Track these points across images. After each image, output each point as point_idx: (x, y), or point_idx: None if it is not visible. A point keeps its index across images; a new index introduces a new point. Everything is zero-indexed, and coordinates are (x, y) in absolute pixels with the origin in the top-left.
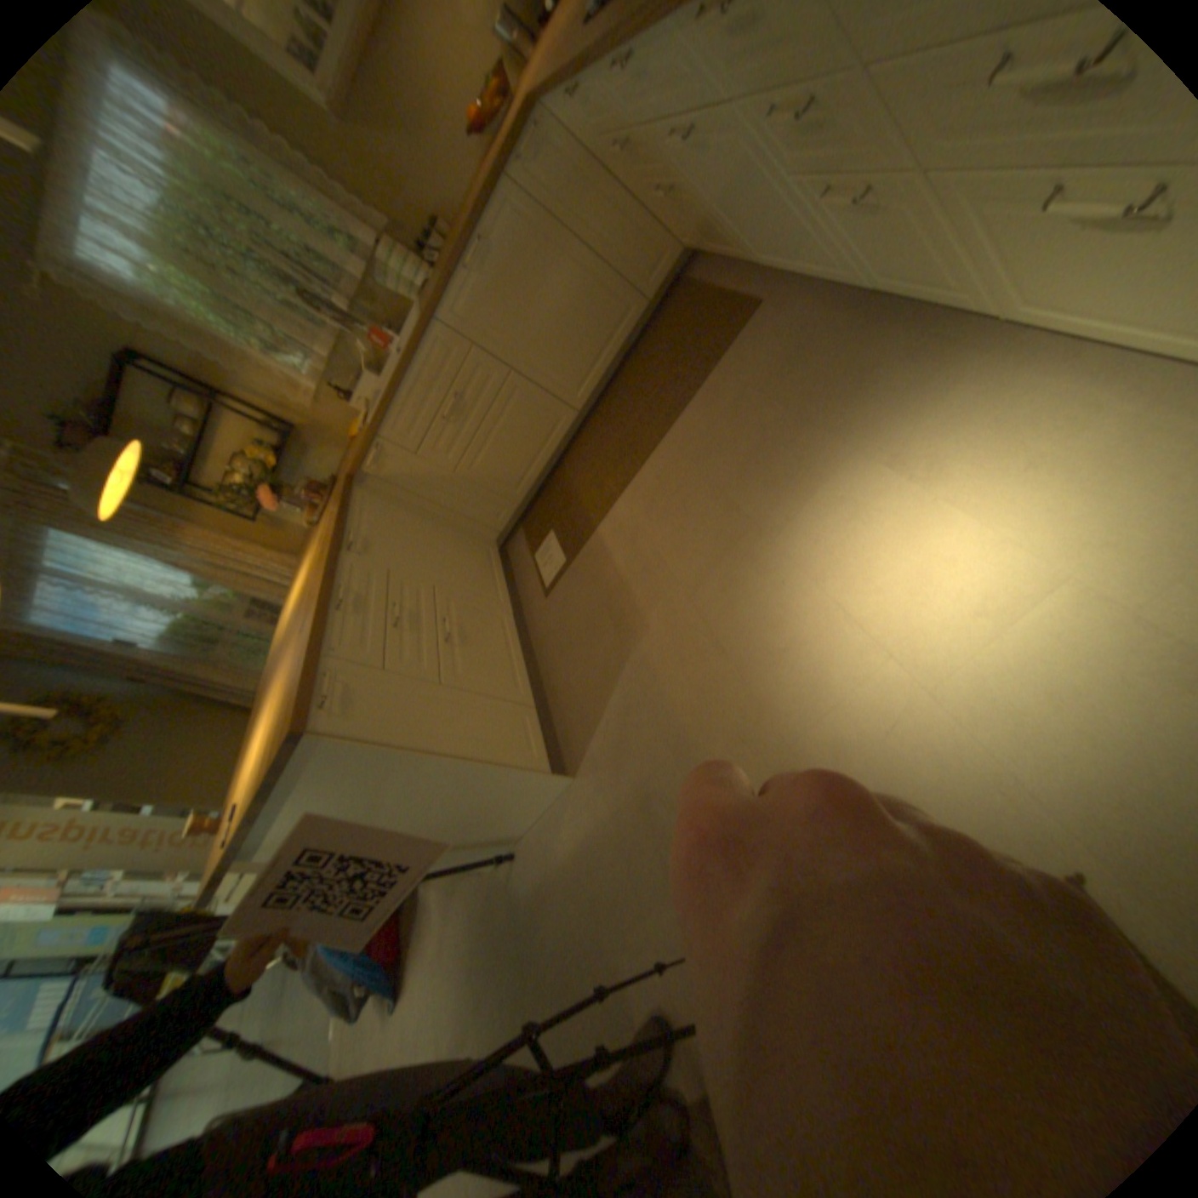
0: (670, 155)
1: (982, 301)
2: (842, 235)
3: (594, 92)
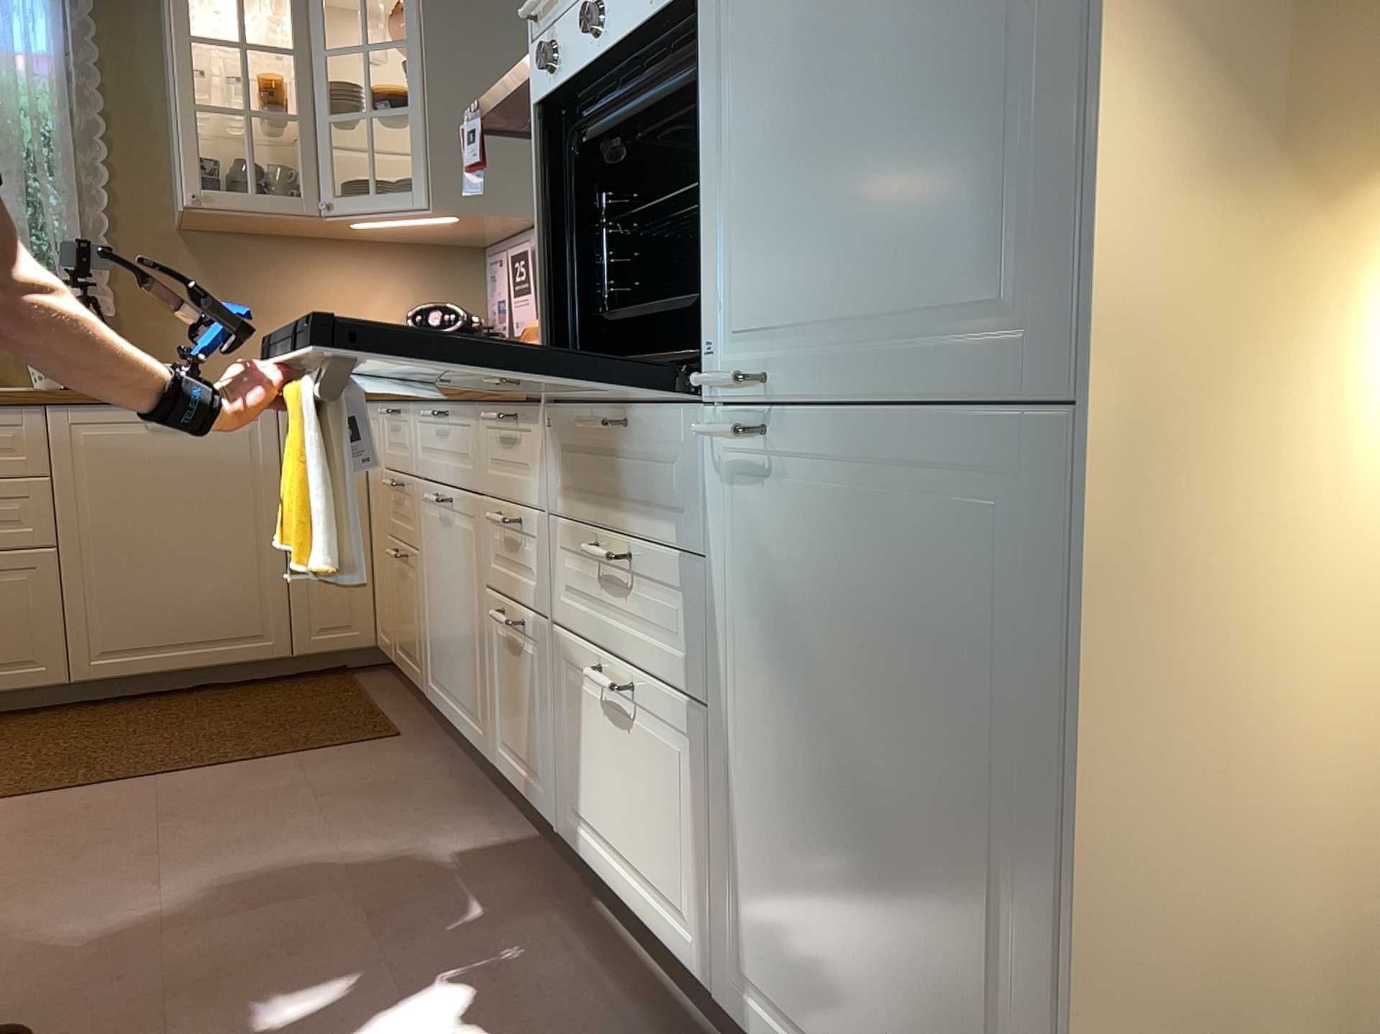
0: (420, 523)
1: (549, 813)
2: (494, 688)
3: (404, 429)
